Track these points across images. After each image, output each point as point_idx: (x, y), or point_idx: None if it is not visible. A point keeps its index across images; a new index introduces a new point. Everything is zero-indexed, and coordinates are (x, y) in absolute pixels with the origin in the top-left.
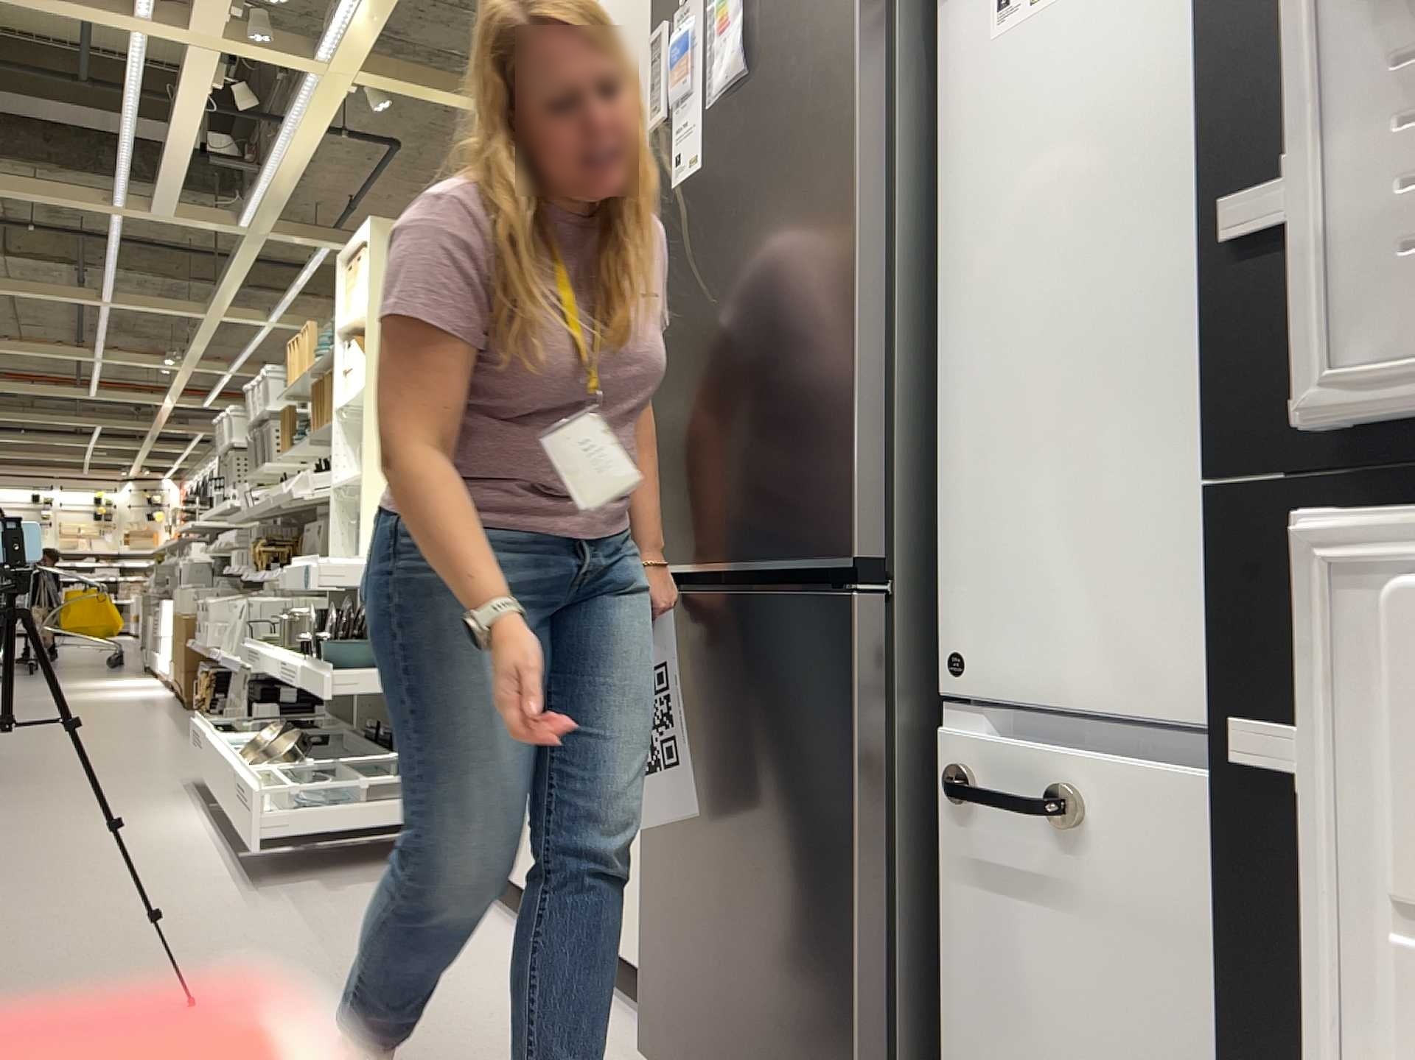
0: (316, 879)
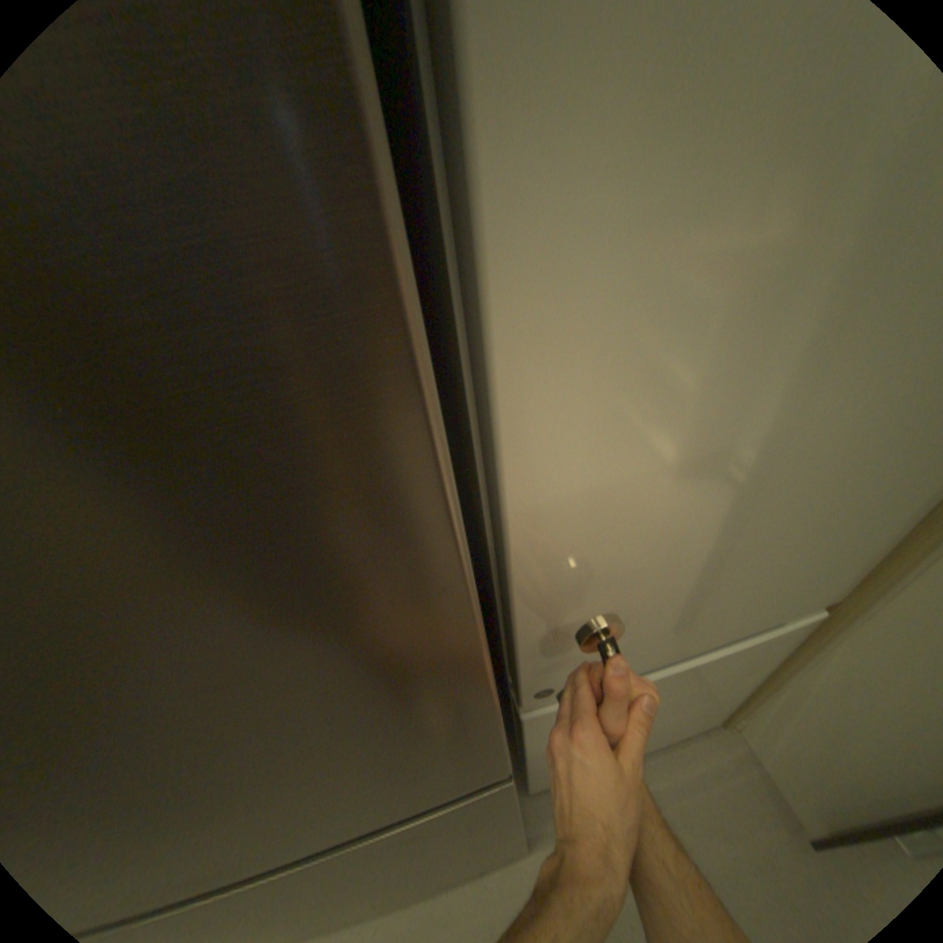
0: None
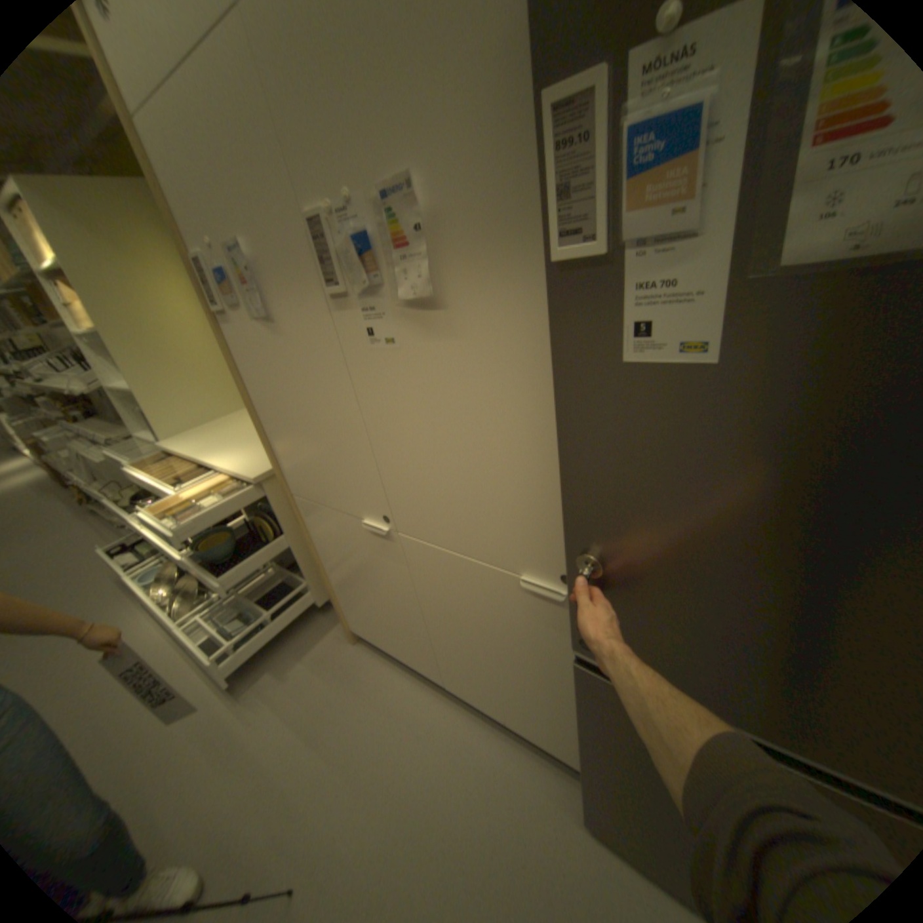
0: (264, 672)
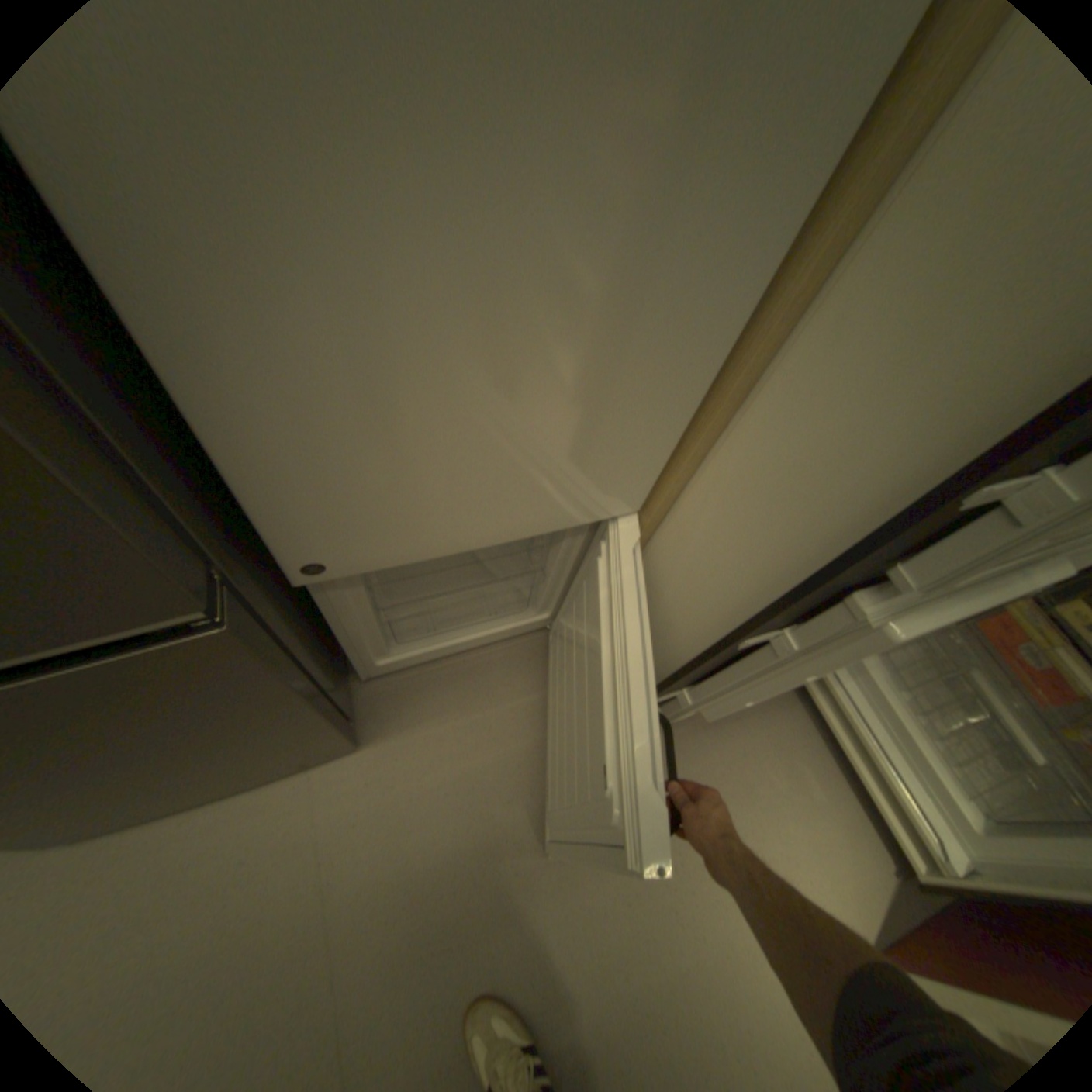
0: None
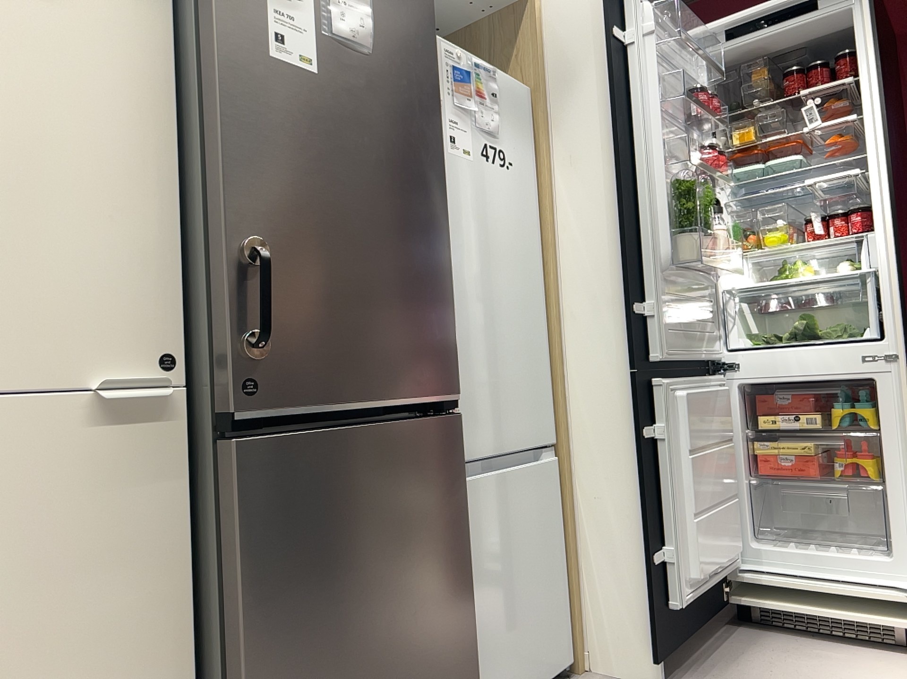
0: None
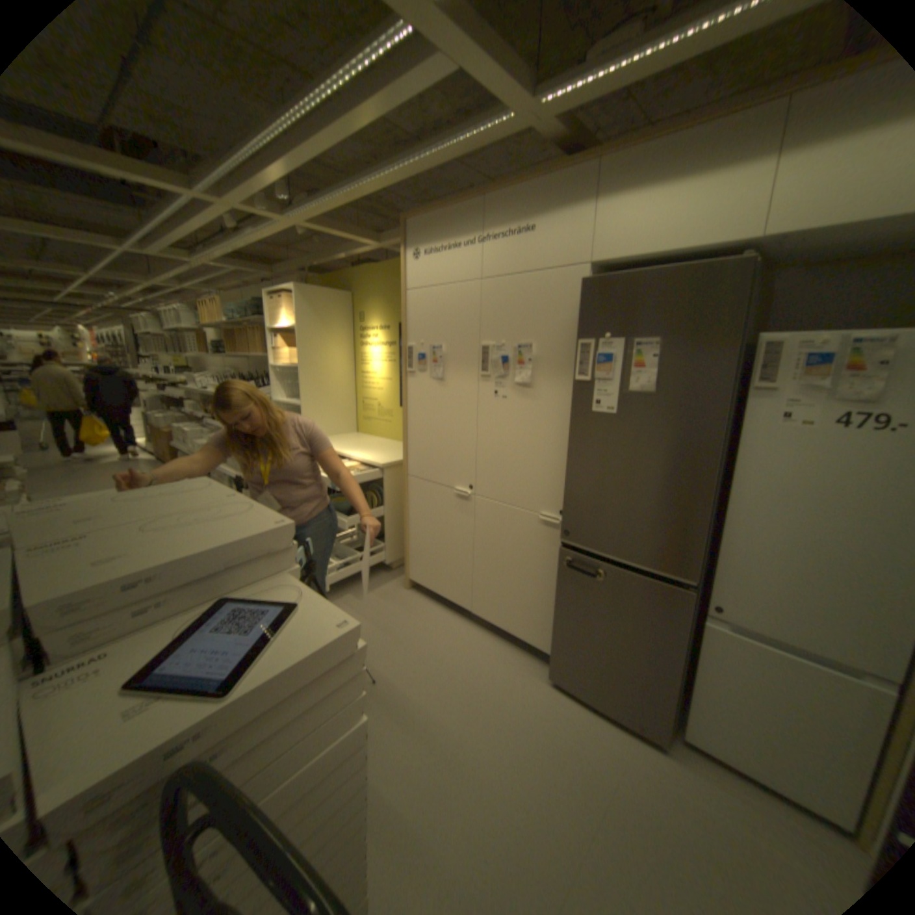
0: (348, 593)
